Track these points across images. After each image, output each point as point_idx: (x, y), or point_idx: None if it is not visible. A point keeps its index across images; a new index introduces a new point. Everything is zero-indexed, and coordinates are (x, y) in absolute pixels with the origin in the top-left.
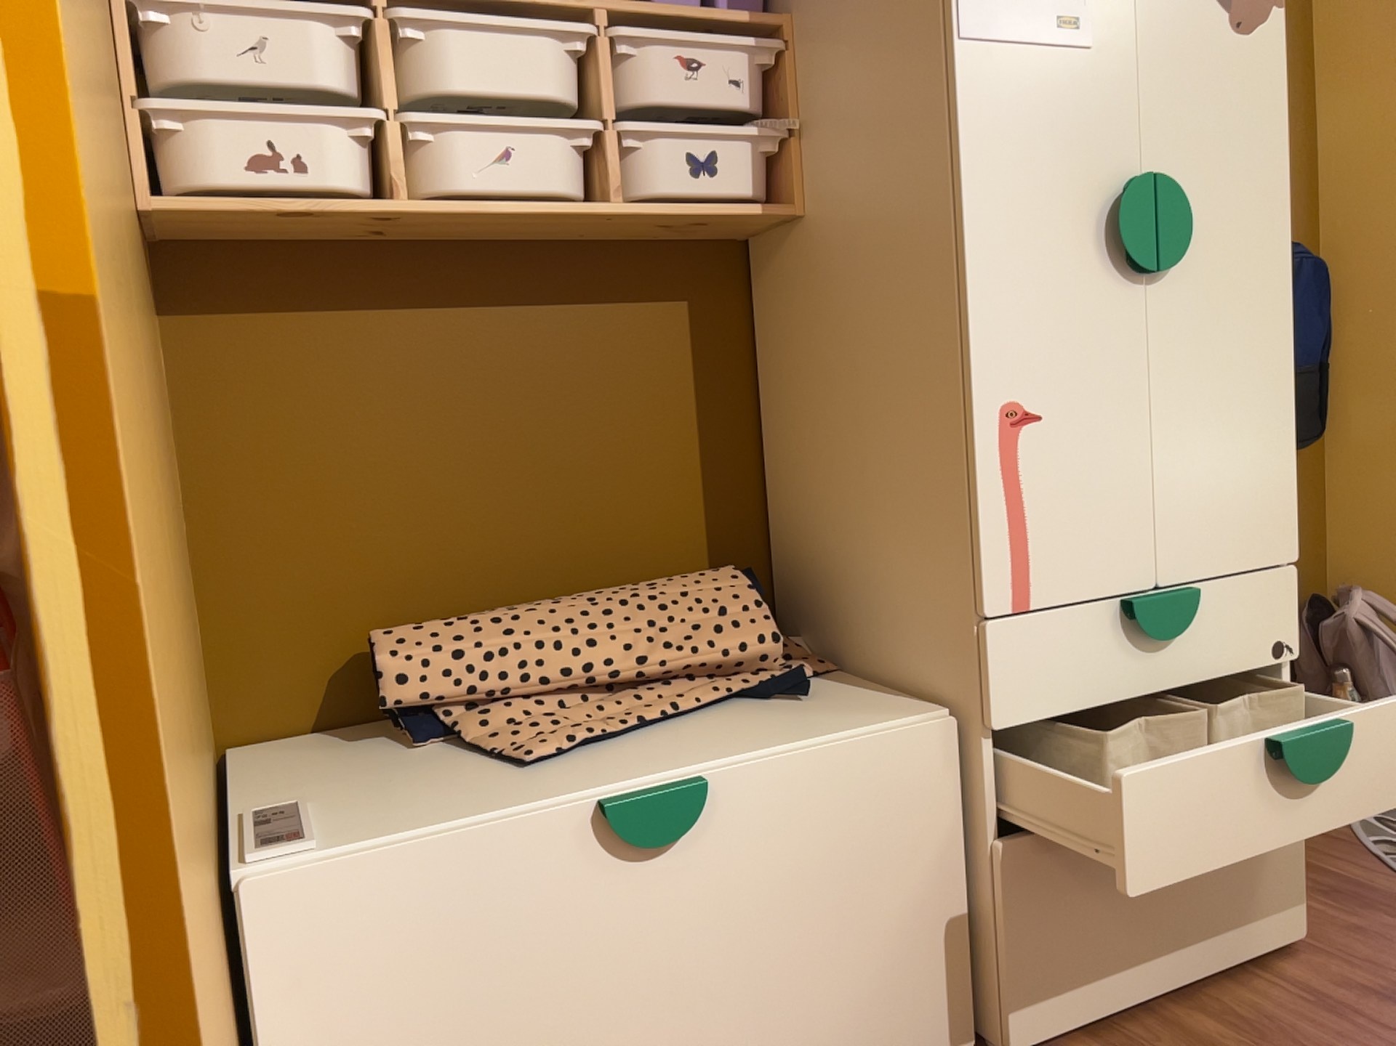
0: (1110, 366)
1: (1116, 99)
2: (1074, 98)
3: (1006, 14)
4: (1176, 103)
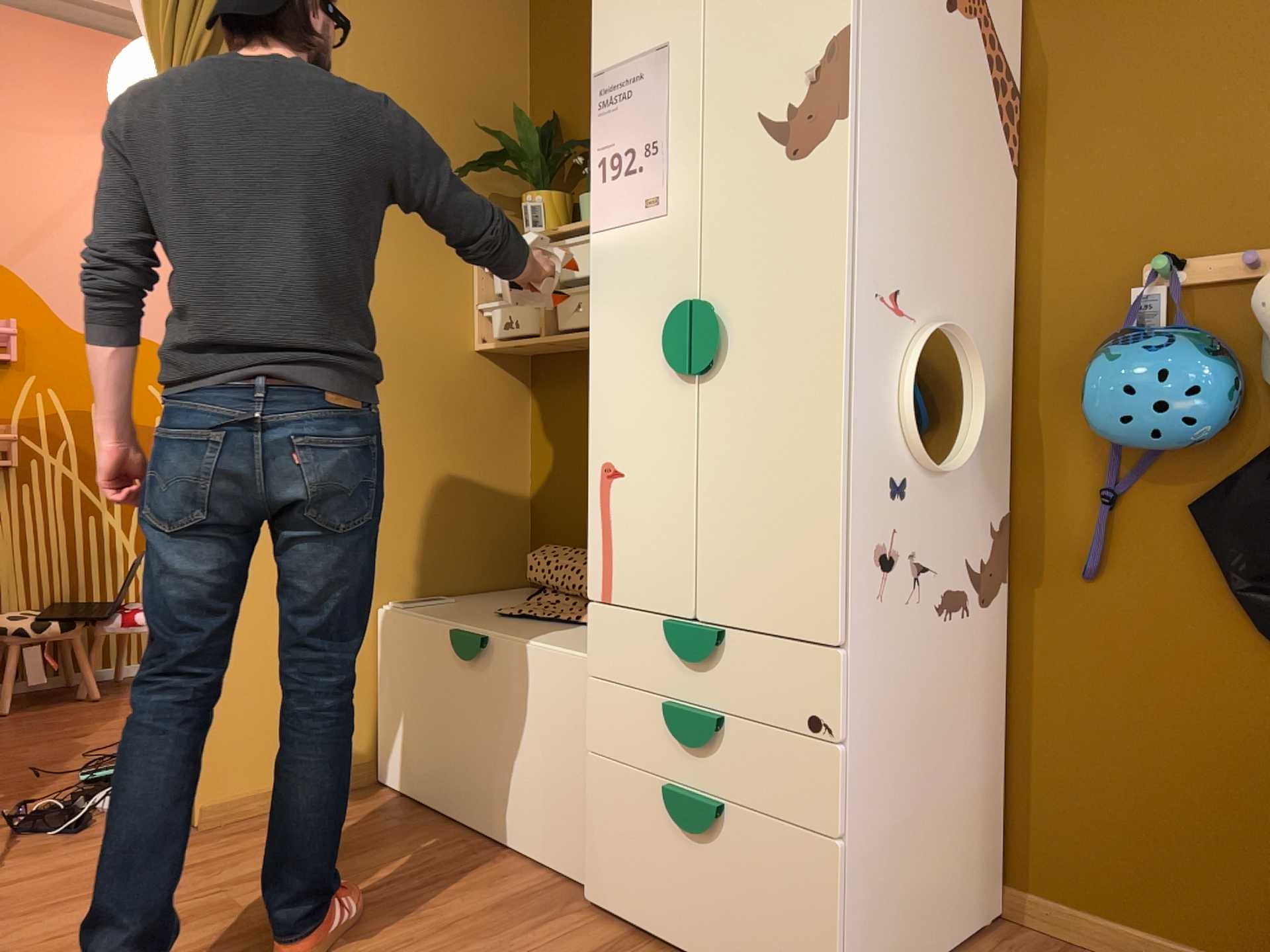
0: (668, 442)
1: (682, 245)
2: (654, 251)
3: (616, 208)
4: (731, 236)
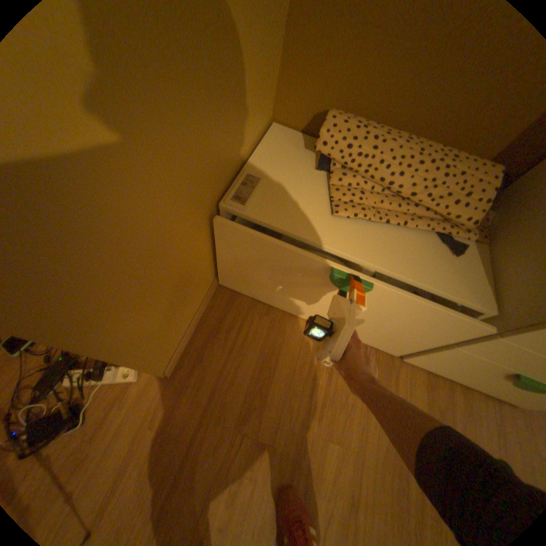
0: None
1: None
2: None
3: None
4: None
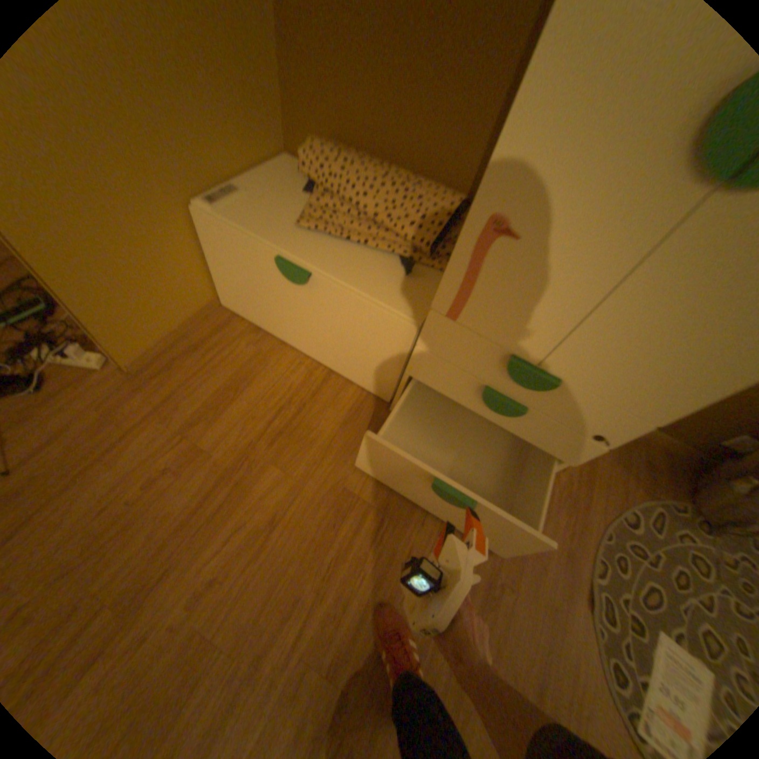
0: (605, 237)
1: None
2: None
3: None
4: None
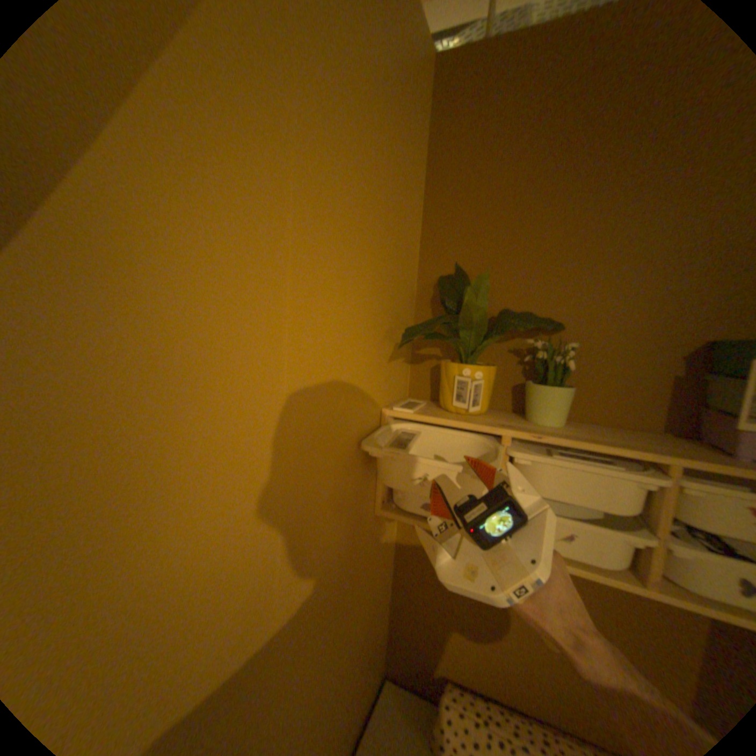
0: None
1: None
2: None
3: None
4: None
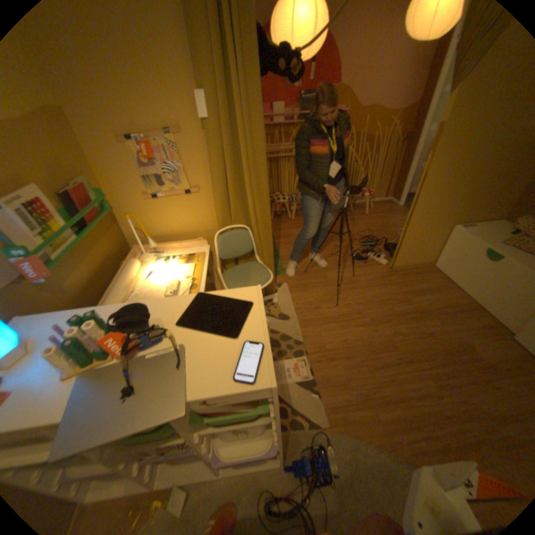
0: None
1: None
2: None
3: None
4: None
